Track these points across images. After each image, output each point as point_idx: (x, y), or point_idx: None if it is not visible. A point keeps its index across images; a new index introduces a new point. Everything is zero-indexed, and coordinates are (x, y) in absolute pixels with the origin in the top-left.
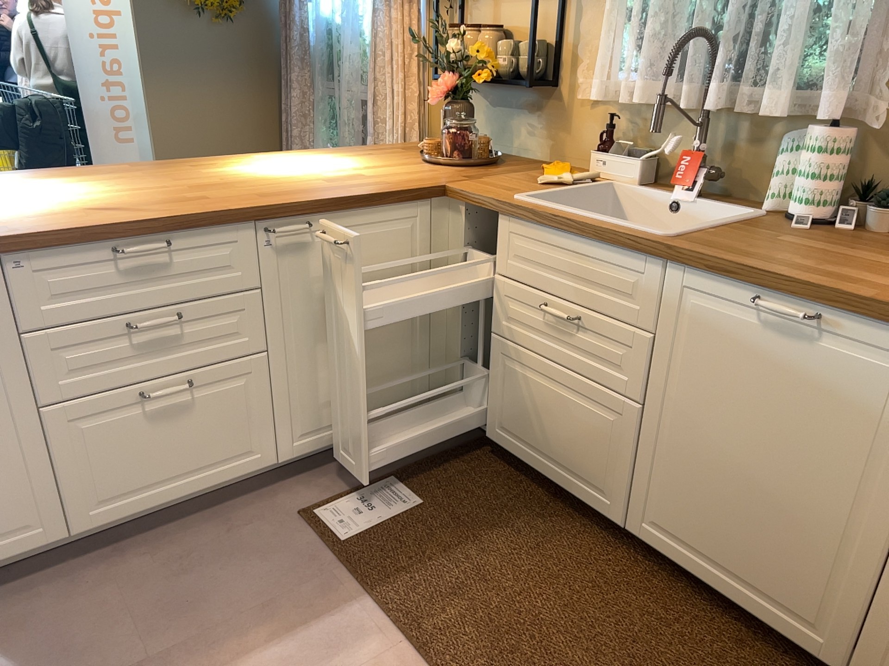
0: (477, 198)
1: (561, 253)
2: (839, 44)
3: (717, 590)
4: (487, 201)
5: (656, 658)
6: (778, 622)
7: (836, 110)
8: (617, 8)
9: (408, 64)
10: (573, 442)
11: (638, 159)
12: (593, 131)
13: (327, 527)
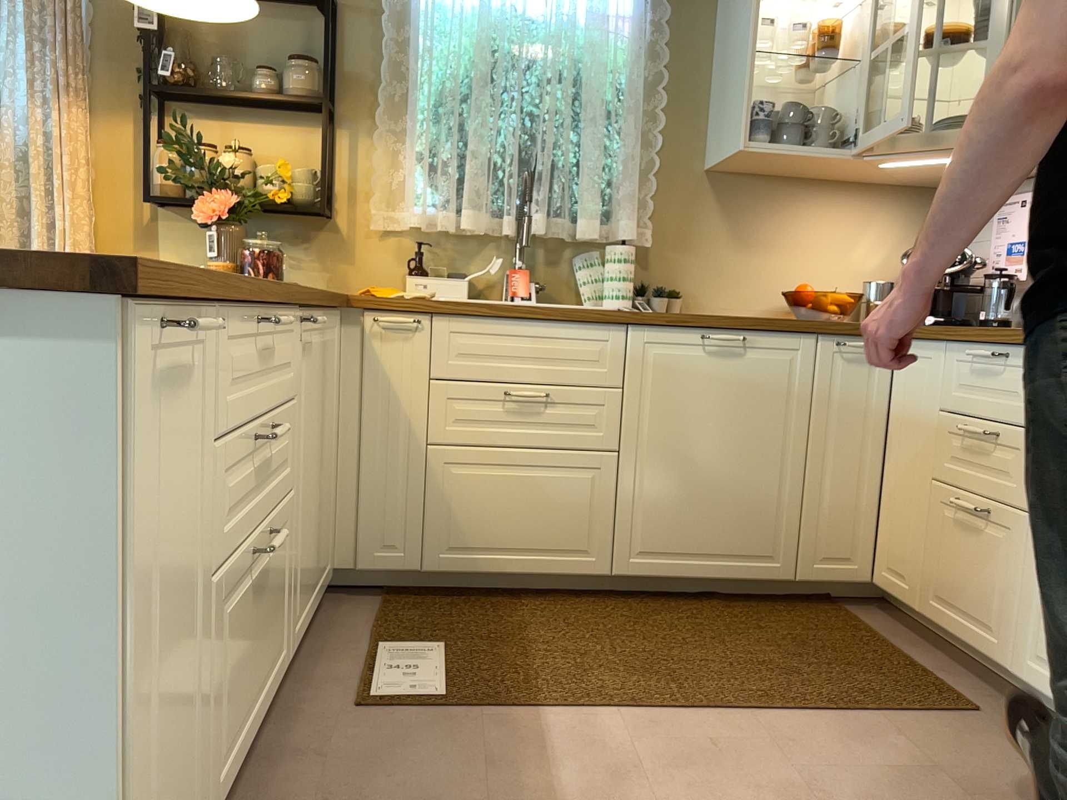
0: (402, 303)
1: (519, 340)
2: (629, 187)
3: (702, 578)
4: (418, 303)
5: (720, 633)
6: (751, 571)
7: (636, 229)
8: (424, 146)
9: (80, 180)
10: (548, 520)
11: (464, 278)
12: (388, 259)
13: (407, 700)
